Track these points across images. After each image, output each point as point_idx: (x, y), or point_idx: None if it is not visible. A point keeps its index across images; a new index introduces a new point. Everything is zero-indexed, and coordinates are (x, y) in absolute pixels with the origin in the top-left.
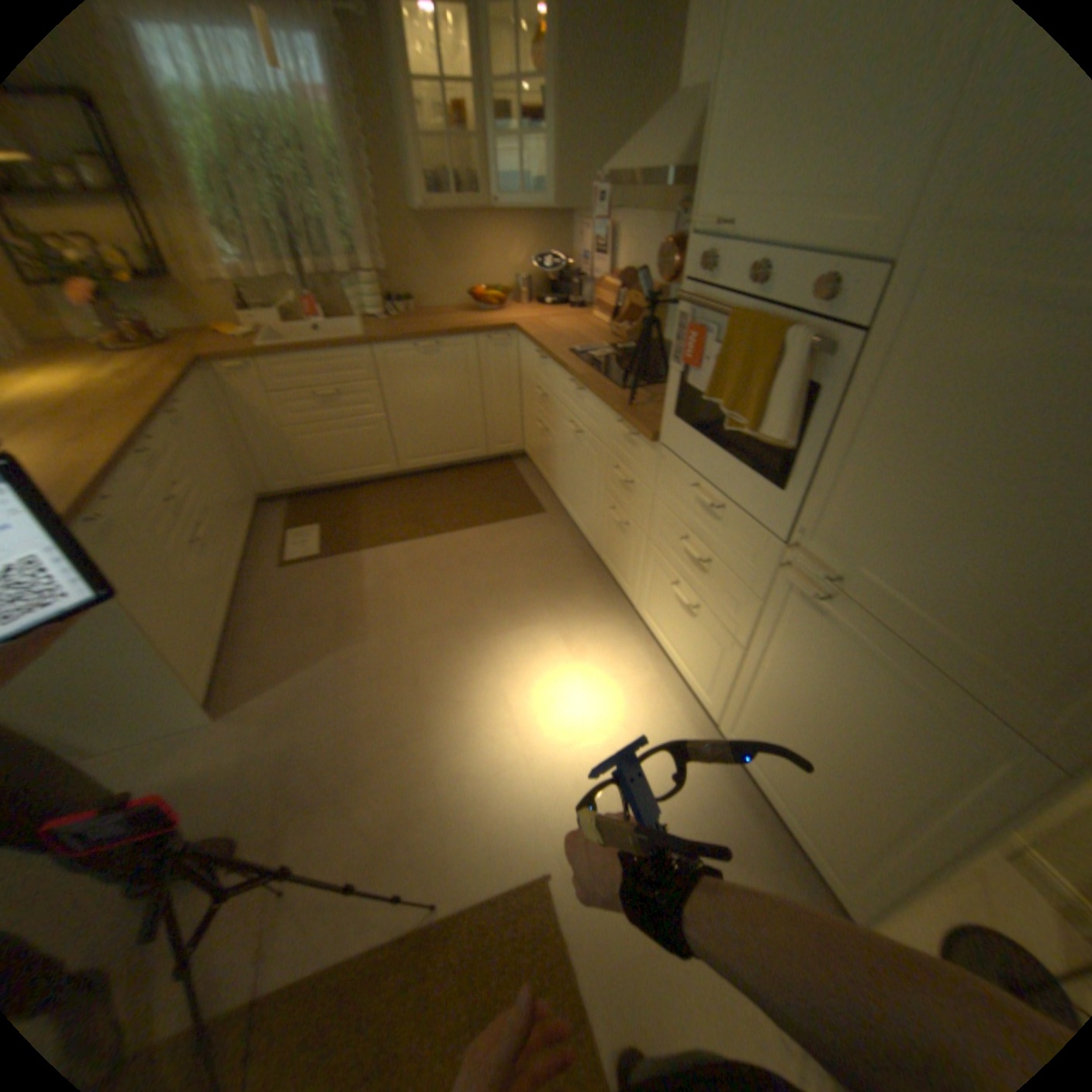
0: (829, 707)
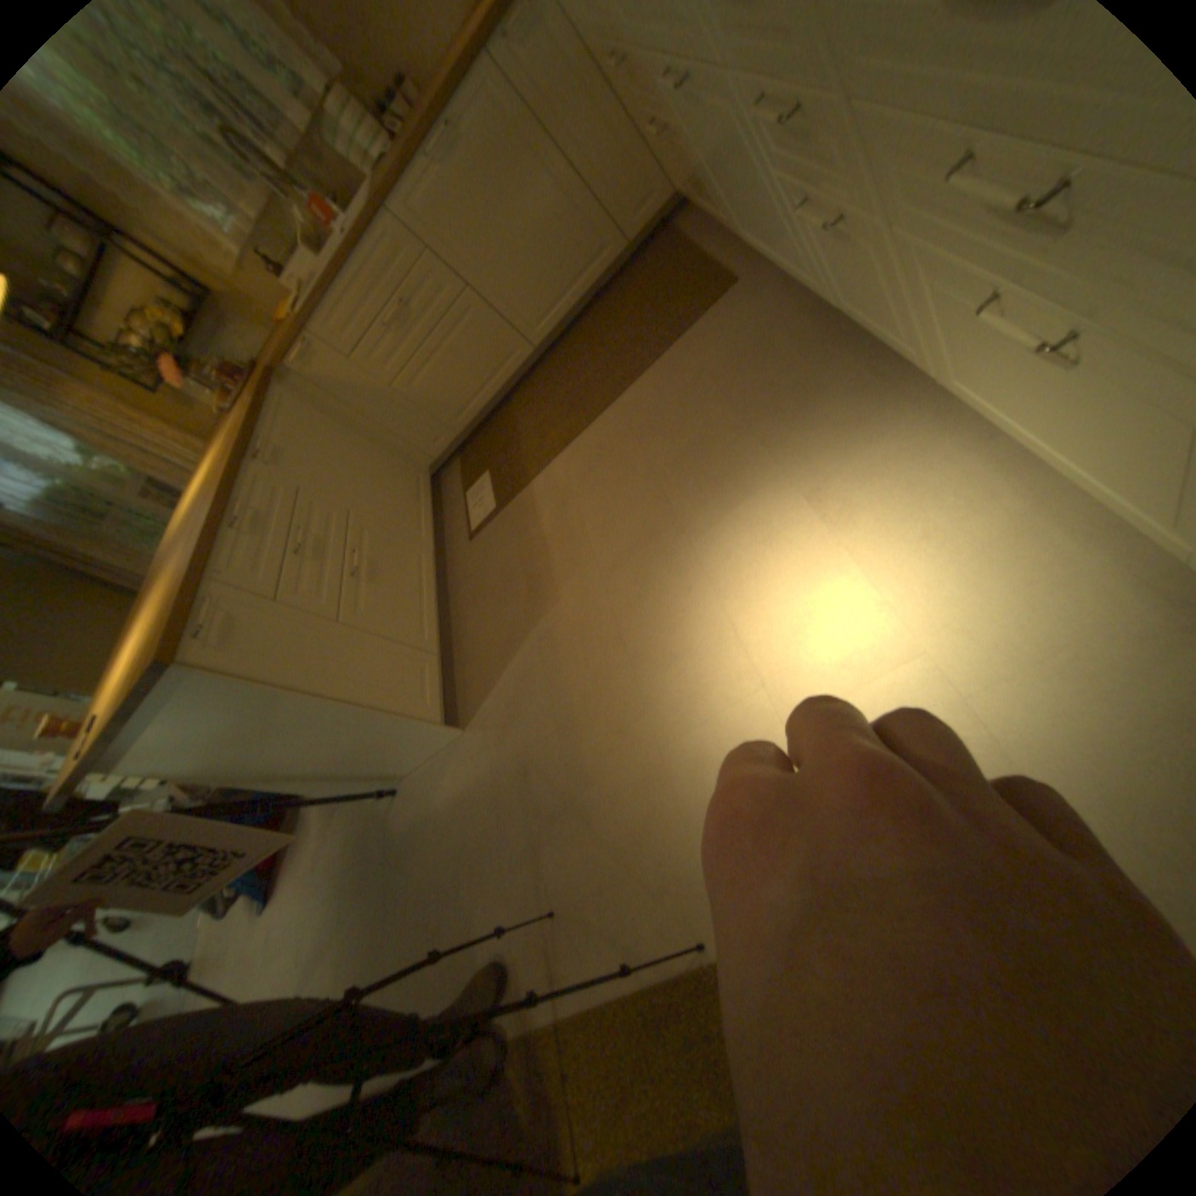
0: None
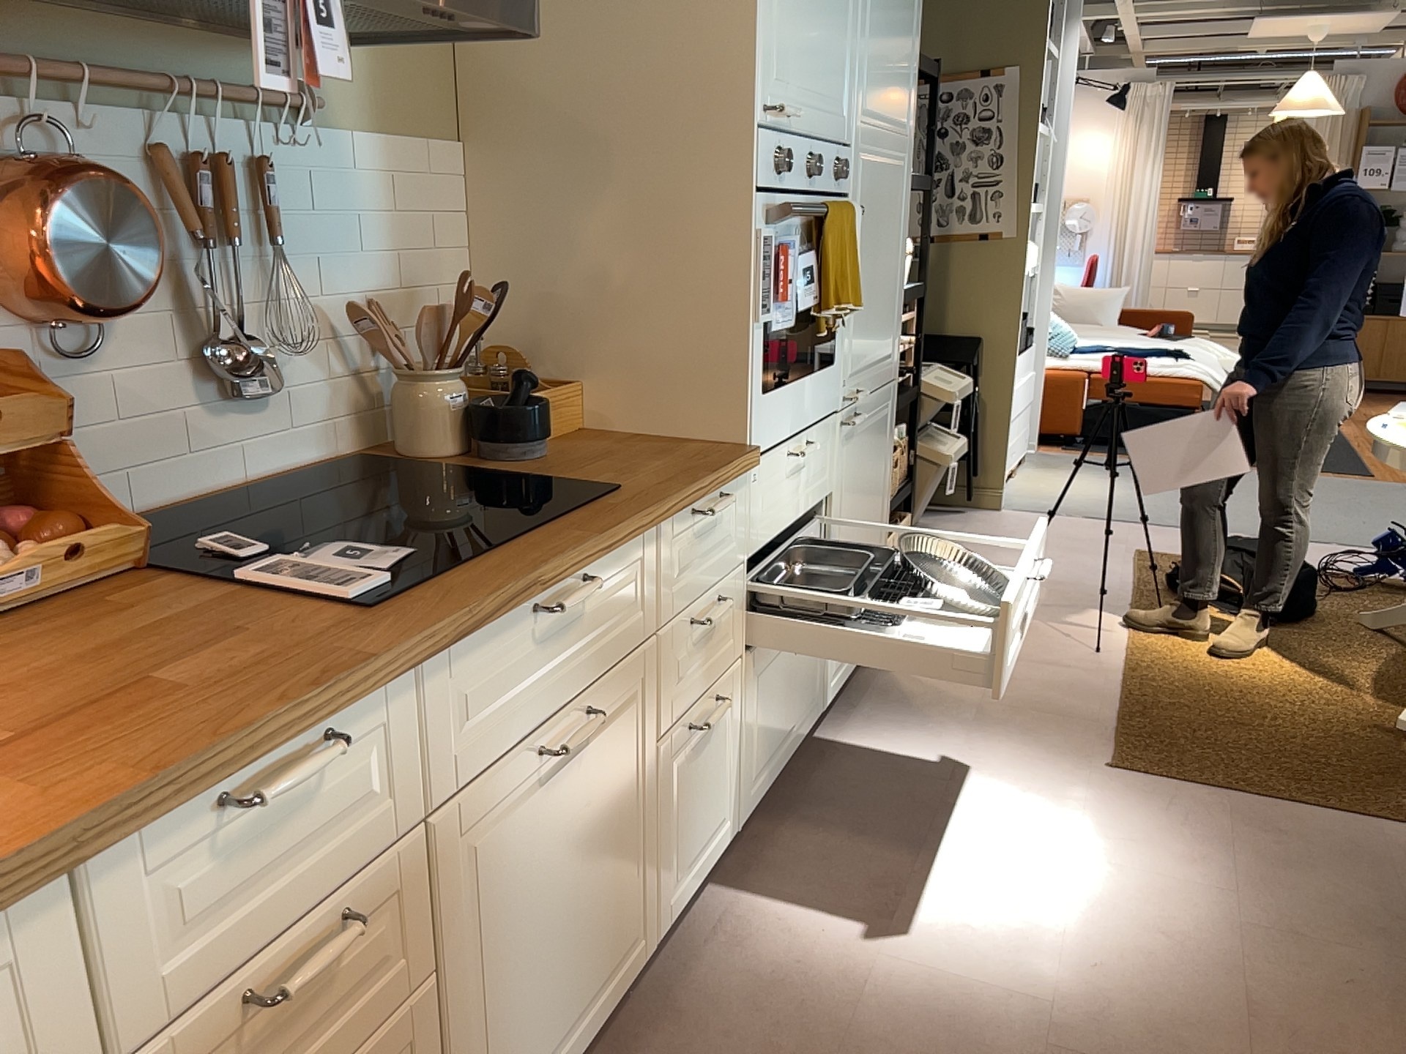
0: (863, 493)
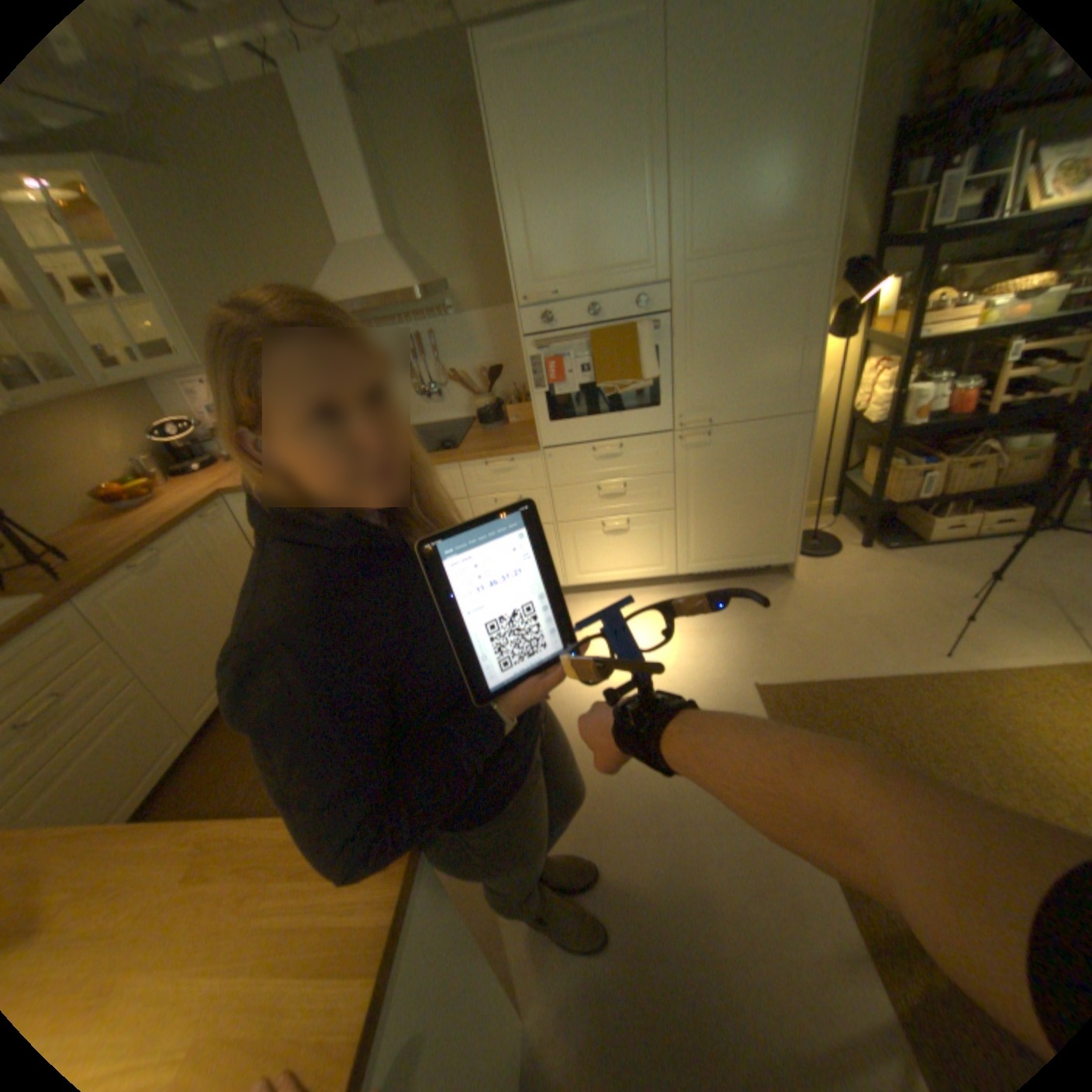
0: (733, 479)
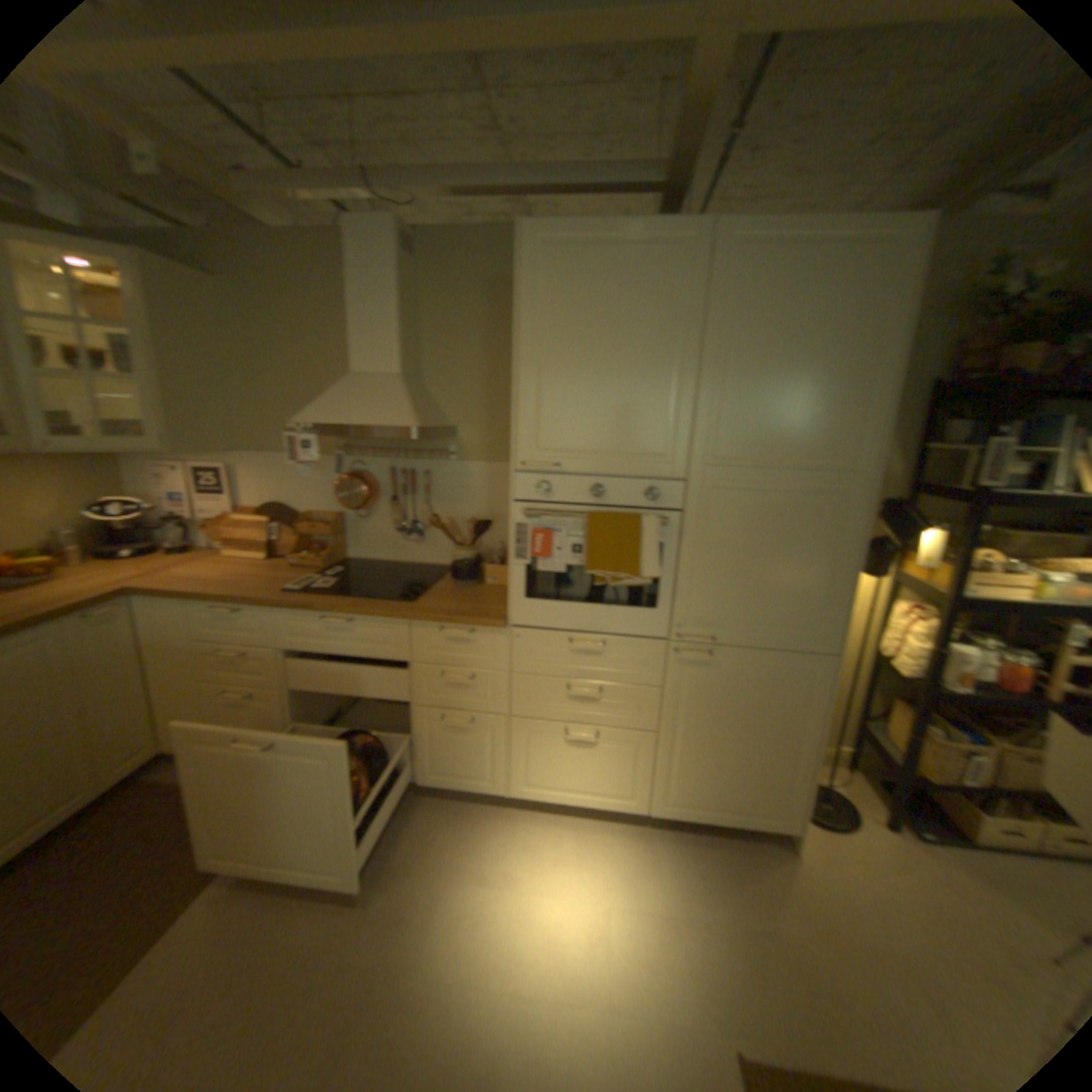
0: (737, 713)
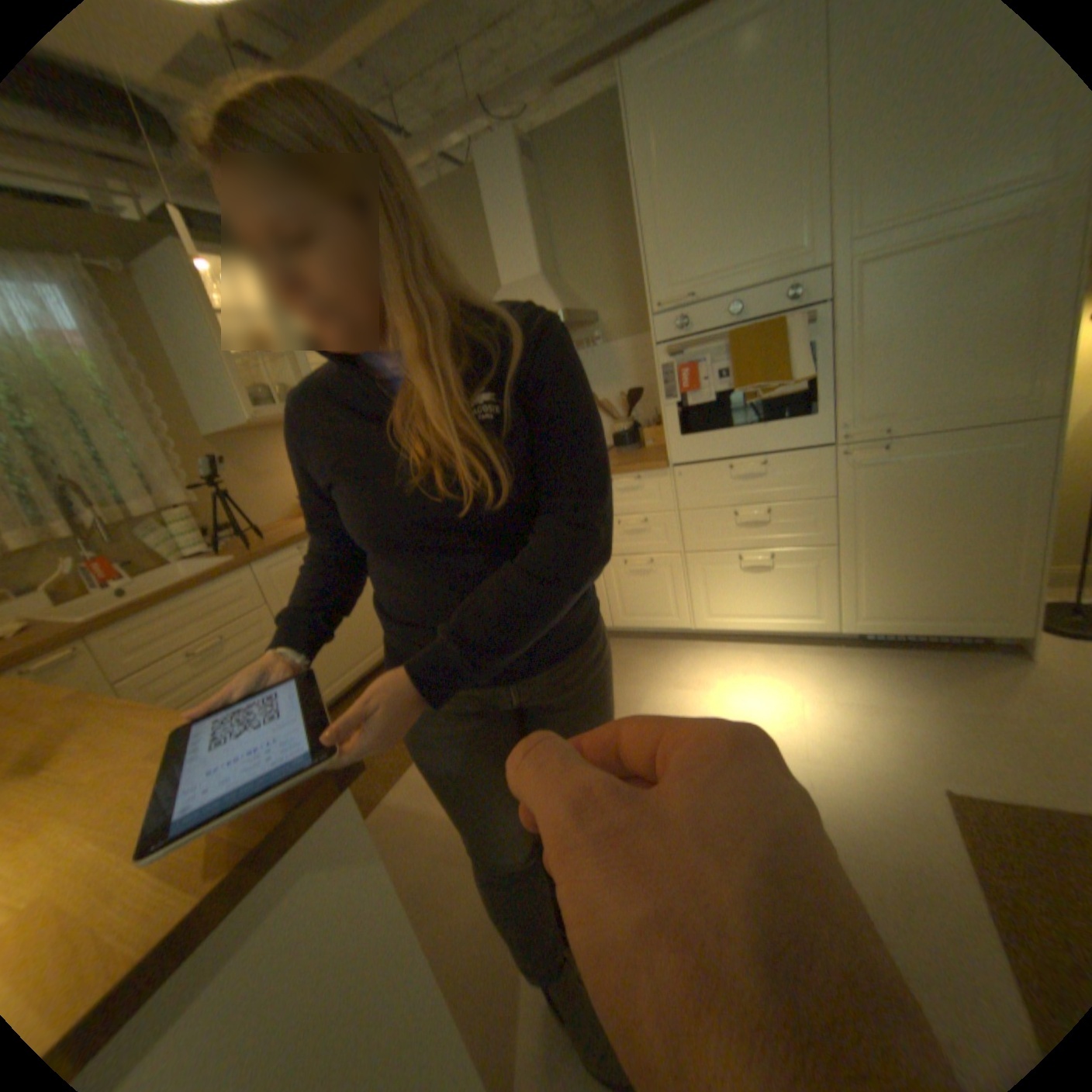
0: (929, 506)
